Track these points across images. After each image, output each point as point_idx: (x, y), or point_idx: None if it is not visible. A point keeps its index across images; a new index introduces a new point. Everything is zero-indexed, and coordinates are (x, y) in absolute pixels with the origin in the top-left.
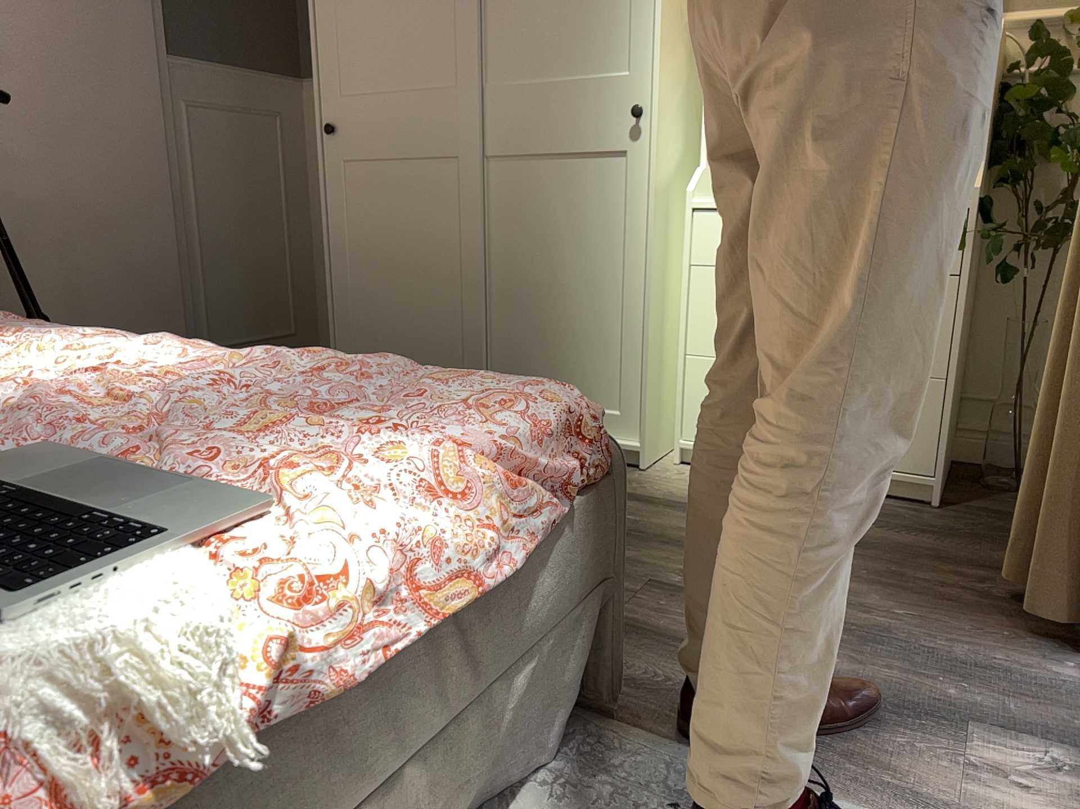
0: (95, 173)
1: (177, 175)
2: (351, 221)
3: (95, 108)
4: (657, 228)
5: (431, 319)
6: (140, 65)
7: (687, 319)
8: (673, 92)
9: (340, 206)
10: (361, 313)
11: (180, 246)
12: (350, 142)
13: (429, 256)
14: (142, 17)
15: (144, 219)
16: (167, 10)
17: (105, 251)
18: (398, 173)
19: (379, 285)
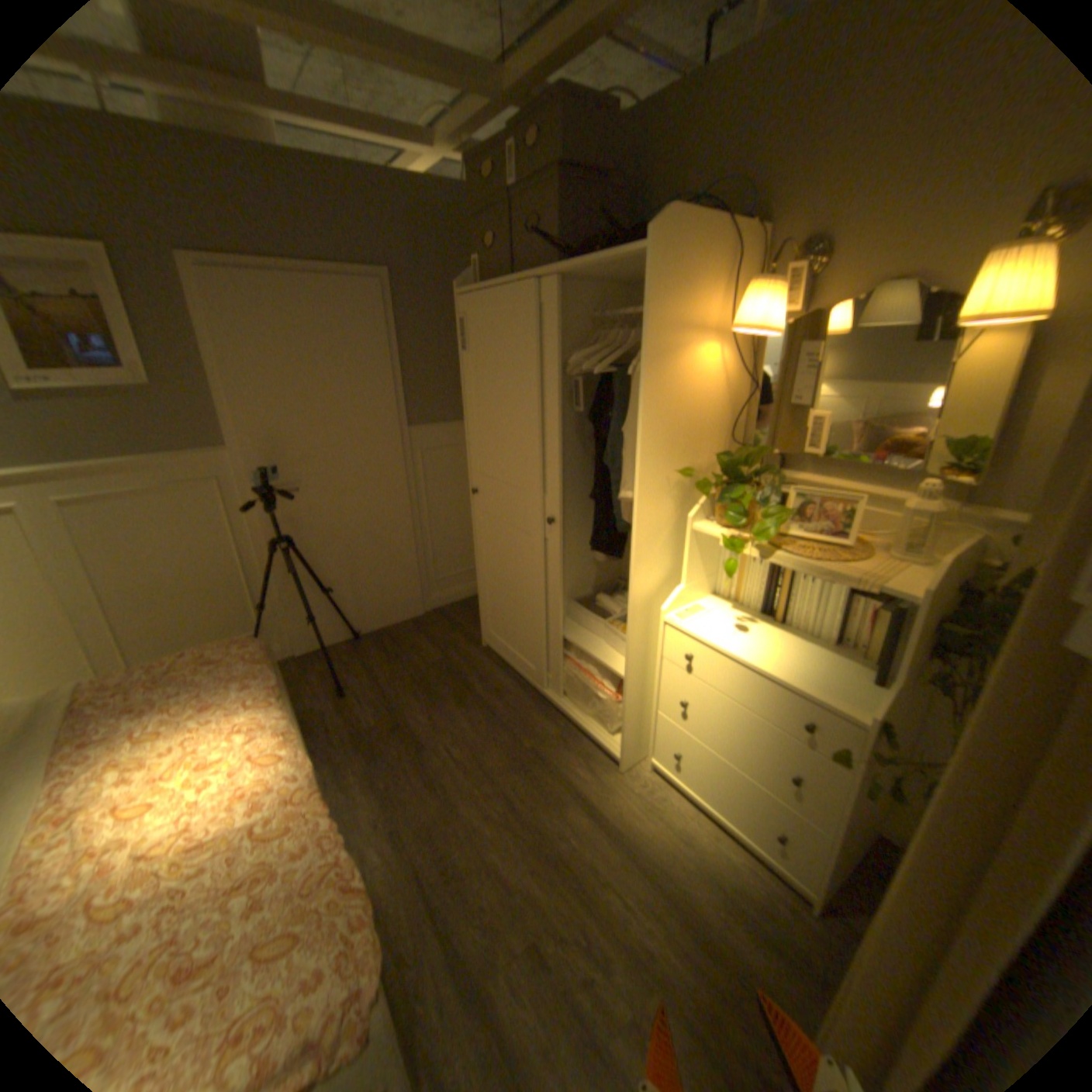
0: (362, 503)
1: (413, 493)
2: (486, 546)
3: (362, 469)
4: (636, 632)
5: (521, 620)
6: (388, 439)
7: (659, 689)
8: (657, 538)
9: (481, 535)
10: (492, 597)
11: (415, 531)
12: (484, 502)
13: (520, 584)
14: (389, 411)
15: (392, 522)
16: (408, 400)
17: (369, 543)
18: (505, 530)
19: (499, 587)
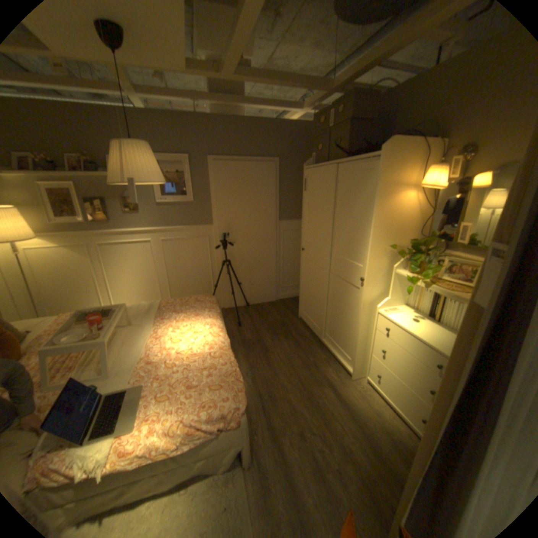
0: (257, 251)
1: (277, 248)
2: (305, 273)
3: (258, 237)
4: (364, 315)
5: (316, 306)
6: (270, 225)
7: (374, 343)
8: (378, 274)
9: (303, 268)
10: (304, 296)
11: (276, 265)
12: (306, 254)
13: (317, 291)
14: (272, 214)
15: (267, 260)
16: (280, 210)
17: (257, 267)
18: (313, 266)
19: (308, 291)
